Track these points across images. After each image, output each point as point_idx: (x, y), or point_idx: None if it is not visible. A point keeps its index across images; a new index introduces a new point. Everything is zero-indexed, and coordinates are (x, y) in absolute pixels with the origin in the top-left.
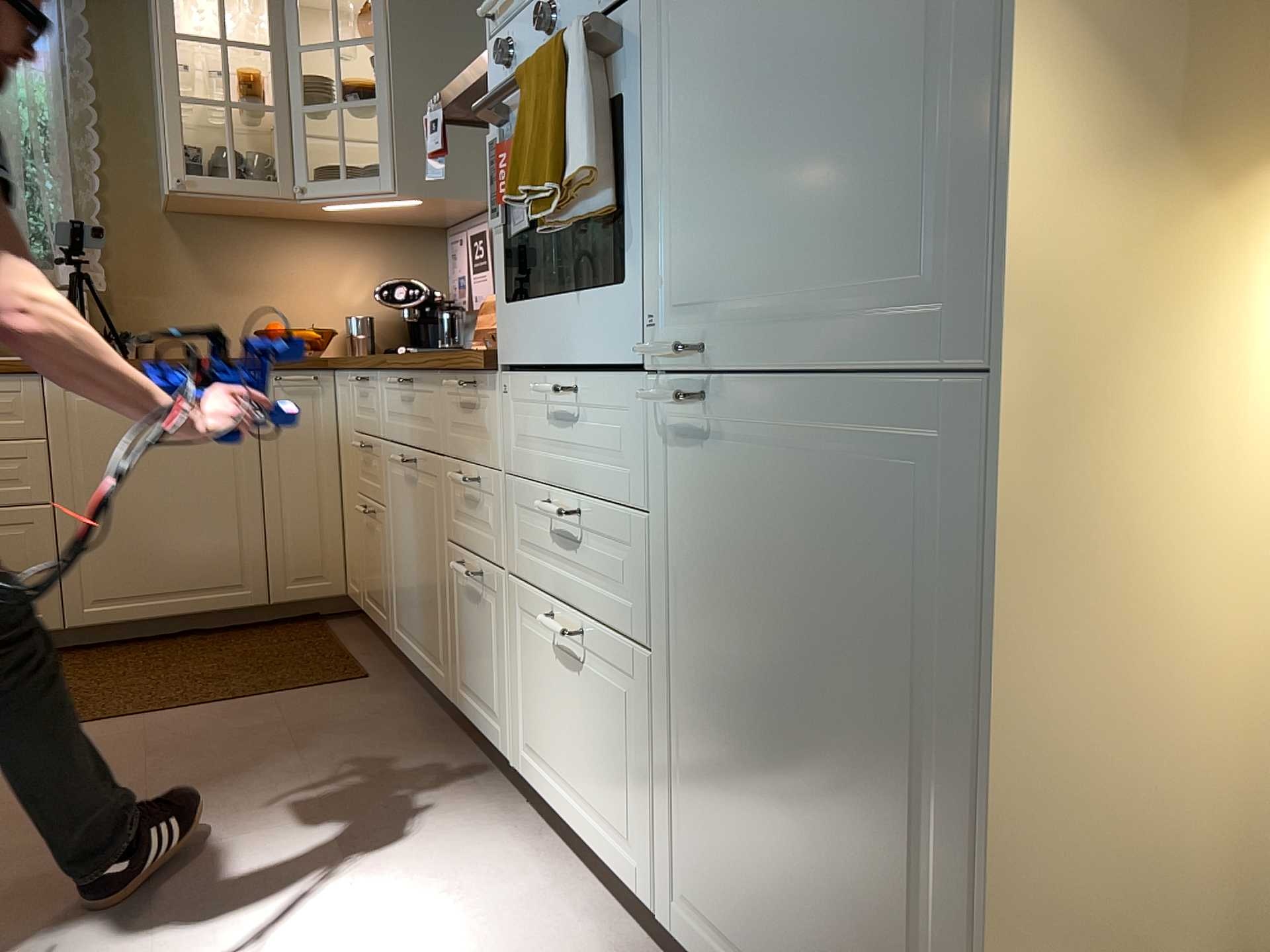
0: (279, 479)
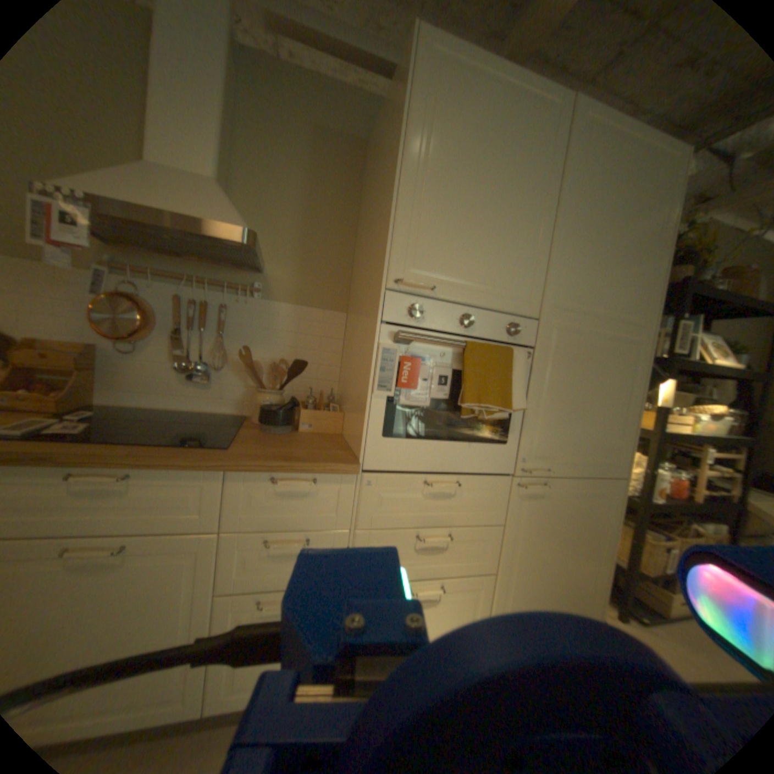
0: None
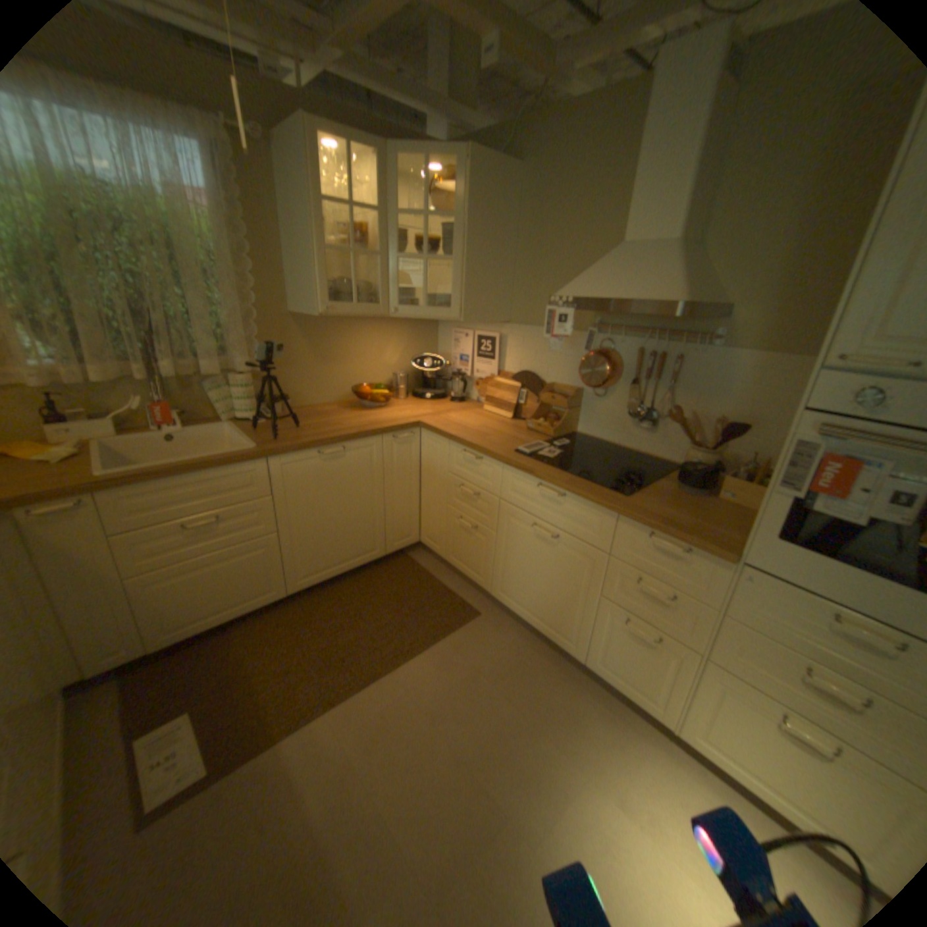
0: (392, 492)
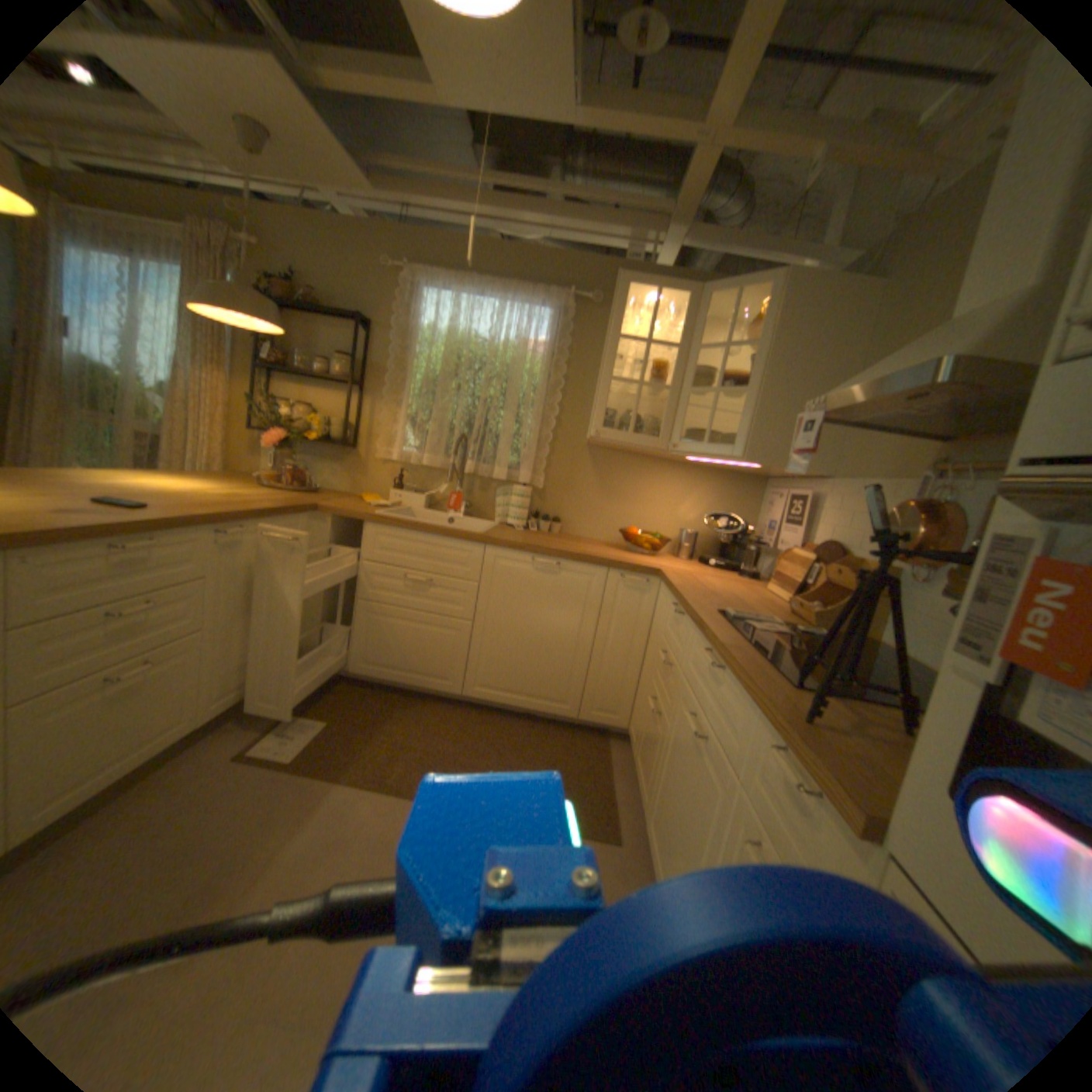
0: (604, 643)
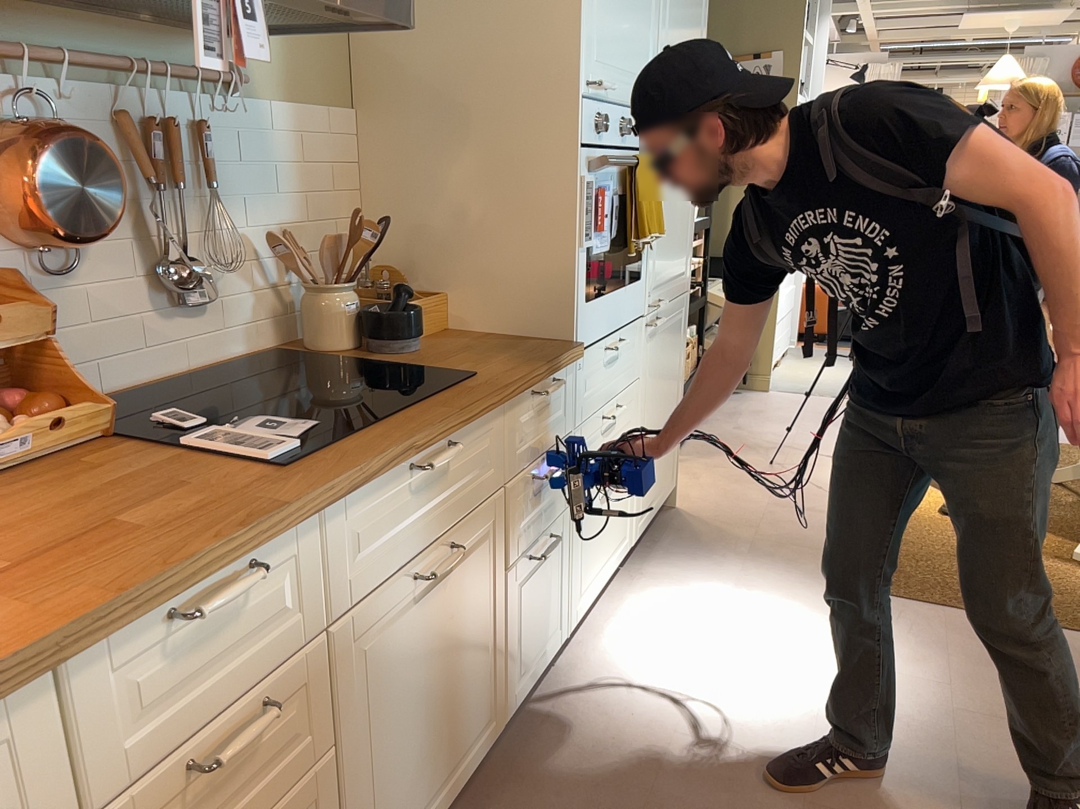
0: None
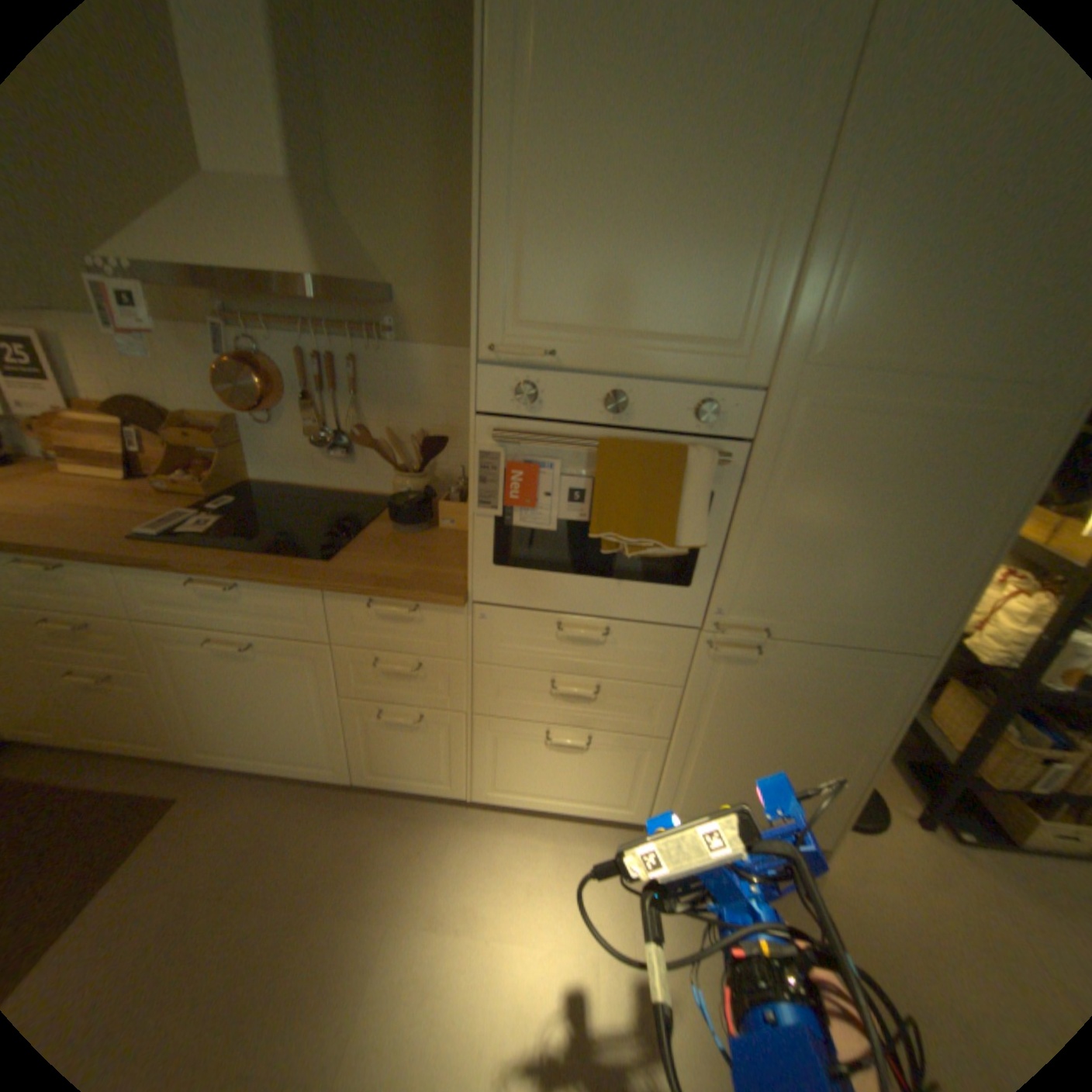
0: None
